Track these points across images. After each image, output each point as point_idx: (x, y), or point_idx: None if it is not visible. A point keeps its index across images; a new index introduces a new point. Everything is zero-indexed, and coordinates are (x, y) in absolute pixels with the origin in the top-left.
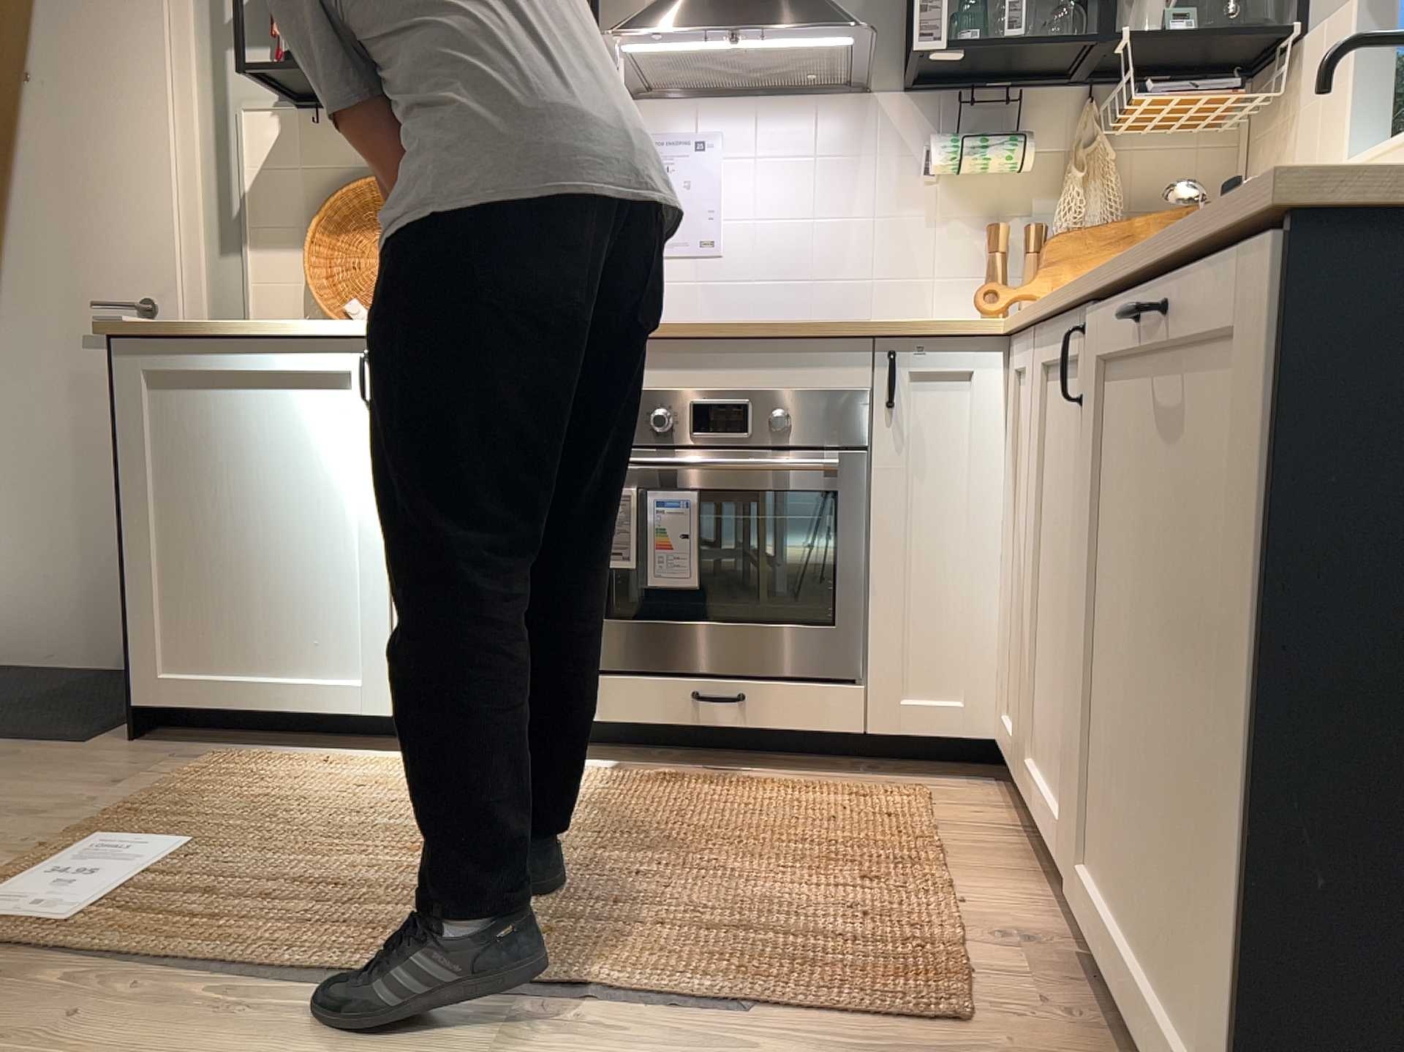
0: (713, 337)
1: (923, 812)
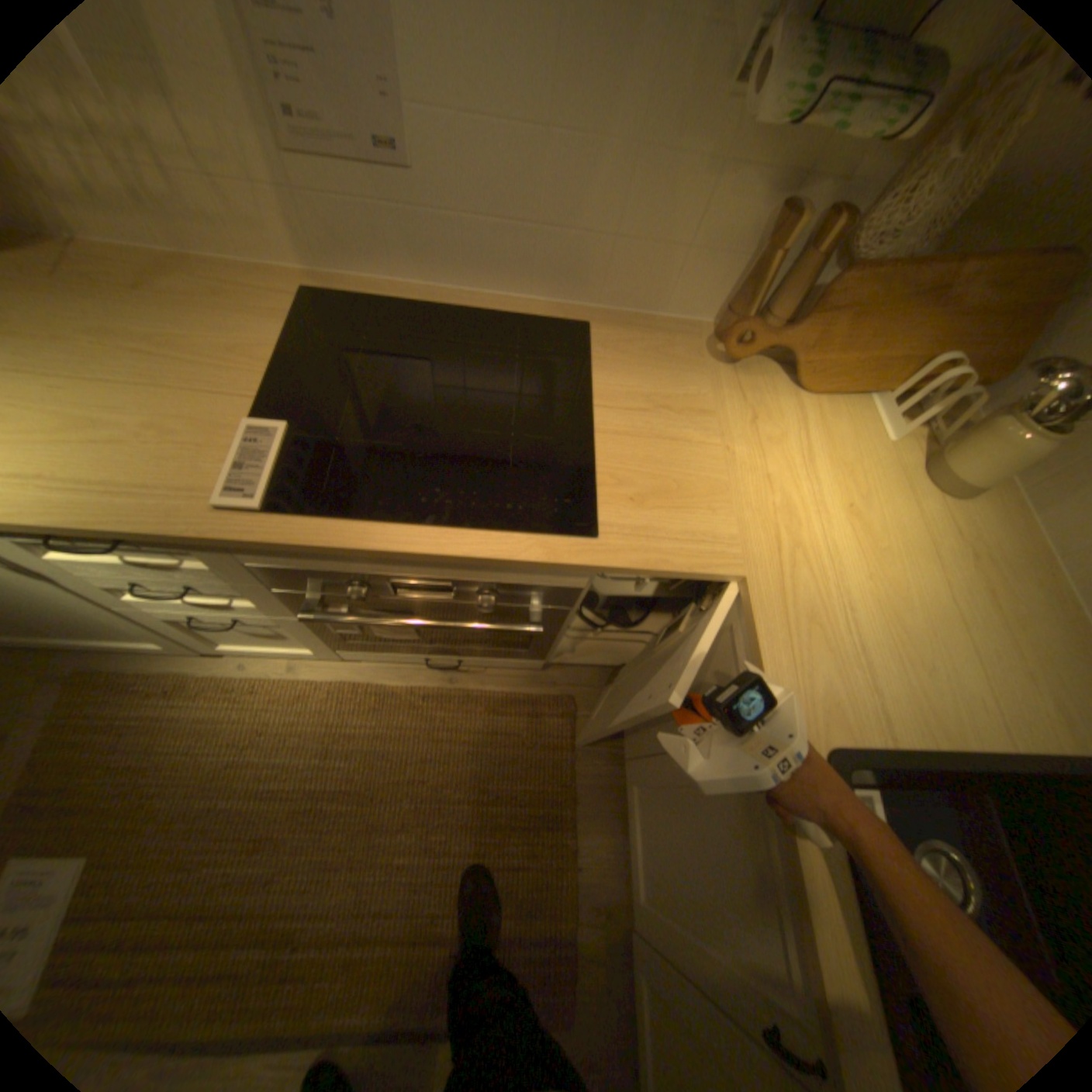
0: (401, 557)
1: (566, 740)
